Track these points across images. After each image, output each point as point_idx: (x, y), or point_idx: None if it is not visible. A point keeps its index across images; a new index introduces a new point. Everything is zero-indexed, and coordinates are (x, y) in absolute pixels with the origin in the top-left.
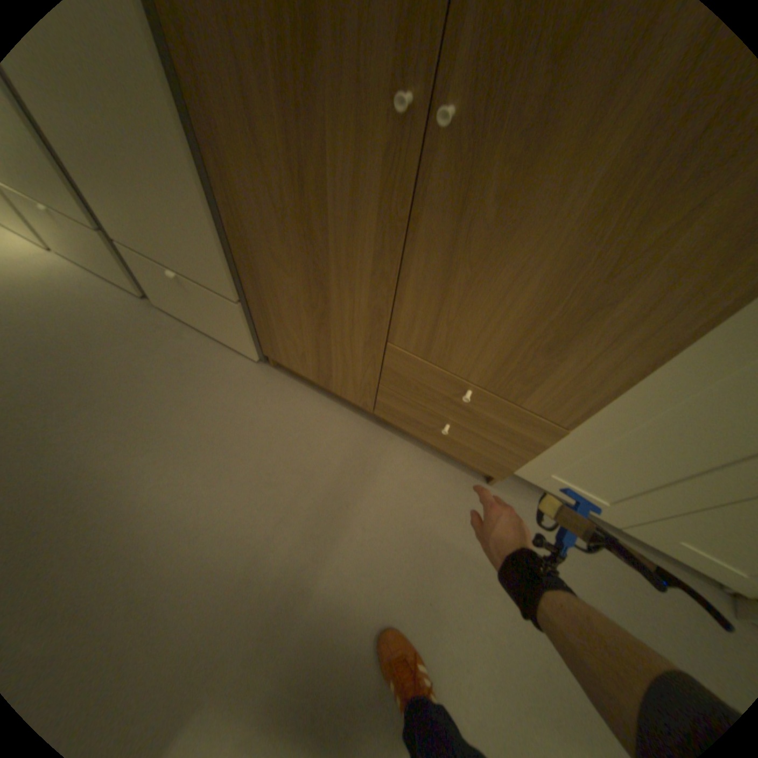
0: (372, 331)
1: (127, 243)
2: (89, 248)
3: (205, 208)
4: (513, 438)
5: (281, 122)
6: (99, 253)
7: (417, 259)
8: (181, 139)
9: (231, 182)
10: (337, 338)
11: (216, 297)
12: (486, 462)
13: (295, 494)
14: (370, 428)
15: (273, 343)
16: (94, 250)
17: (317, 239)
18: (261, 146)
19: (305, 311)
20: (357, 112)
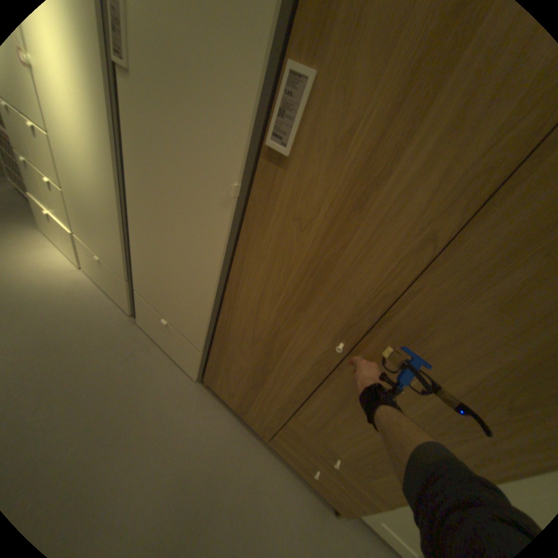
0: (287, 405)
1: (144, 295)
2: (112, 283)
3: (210, 312)
4: (361, 497)
5: (275, 315)
6: (118, 287)
7: (327, 391)
8: (215, 289)
9: (233, 314)
10: (261, 397)
11: (188, 342)
12: (339, 504)
13: (201, 505)
14: (262, 451)
15: (214, 378)
16: (115, 285)
17: (272, 356)
18: (260, 315)
19: (246, 376)
20: (316, 334)
